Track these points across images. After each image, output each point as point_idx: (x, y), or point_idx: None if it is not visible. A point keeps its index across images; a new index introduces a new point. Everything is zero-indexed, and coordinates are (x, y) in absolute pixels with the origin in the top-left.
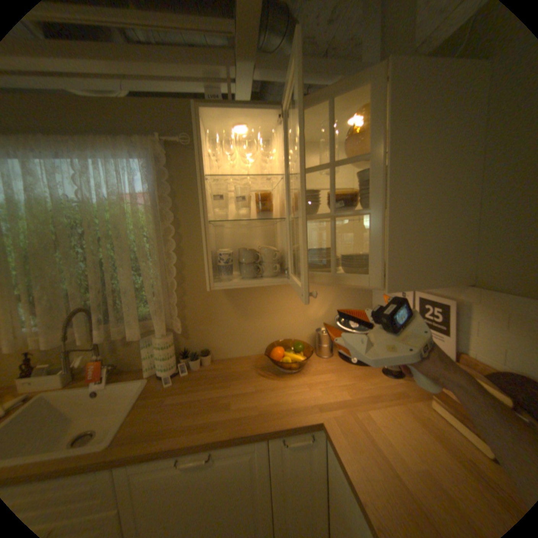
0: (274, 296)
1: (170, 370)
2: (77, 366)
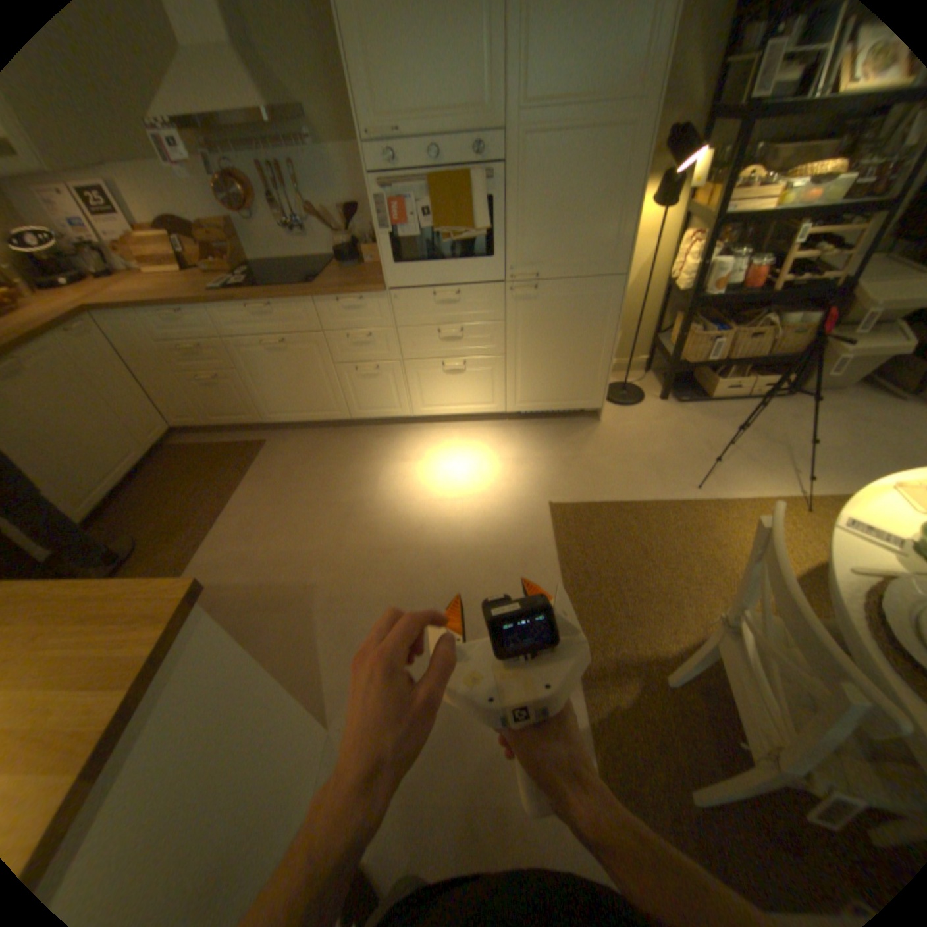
0: None
1: None
2: None
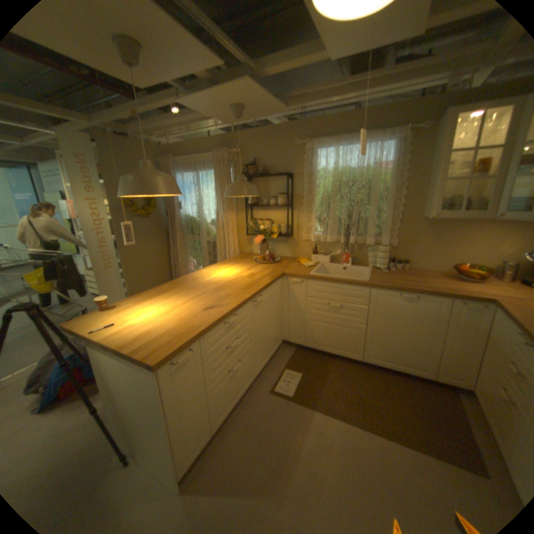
0: (468, 233)
1: (385, 266)
2: (337, 254)
